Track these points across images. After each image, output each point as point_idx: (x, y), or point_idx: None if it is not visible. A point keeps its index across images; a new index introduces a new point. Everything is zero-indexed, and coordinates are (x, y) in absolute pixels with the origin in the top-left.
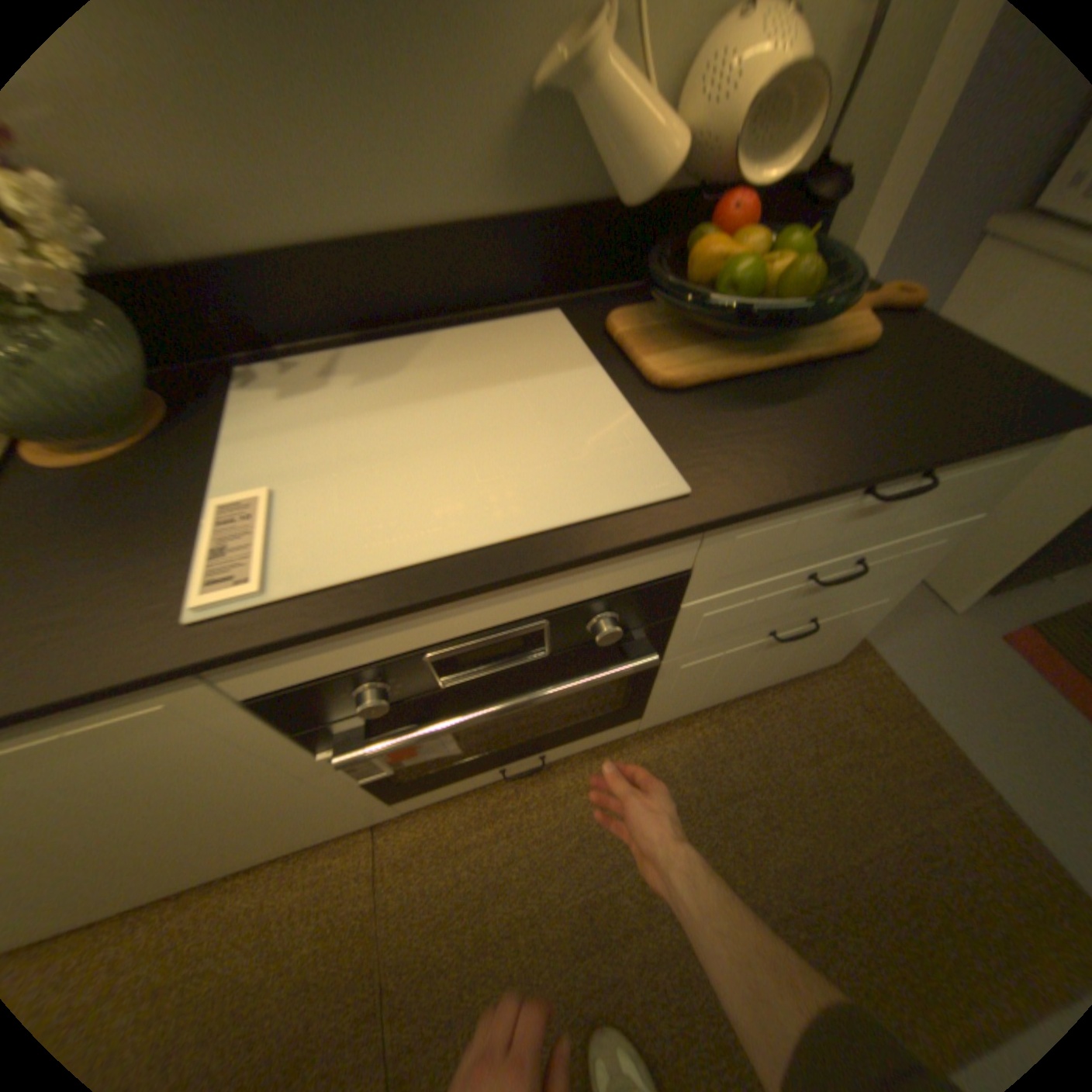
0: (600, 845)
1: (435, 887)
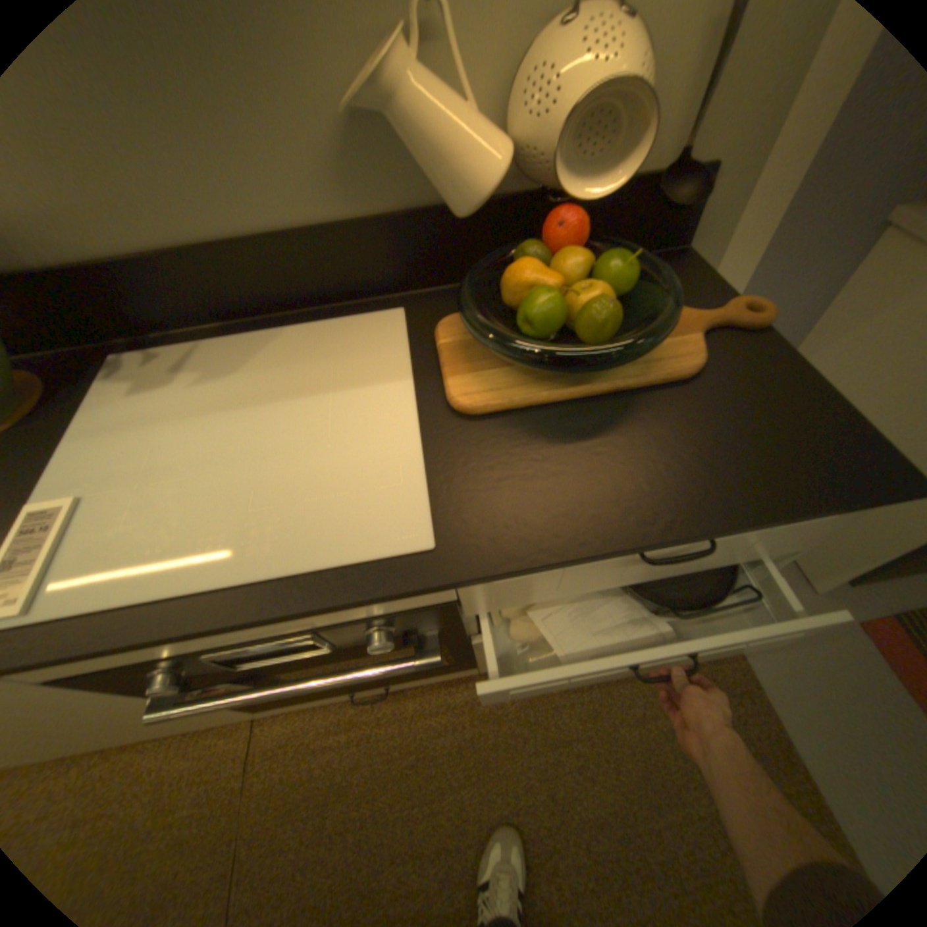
0: (432, 767)
1: (292, 779)
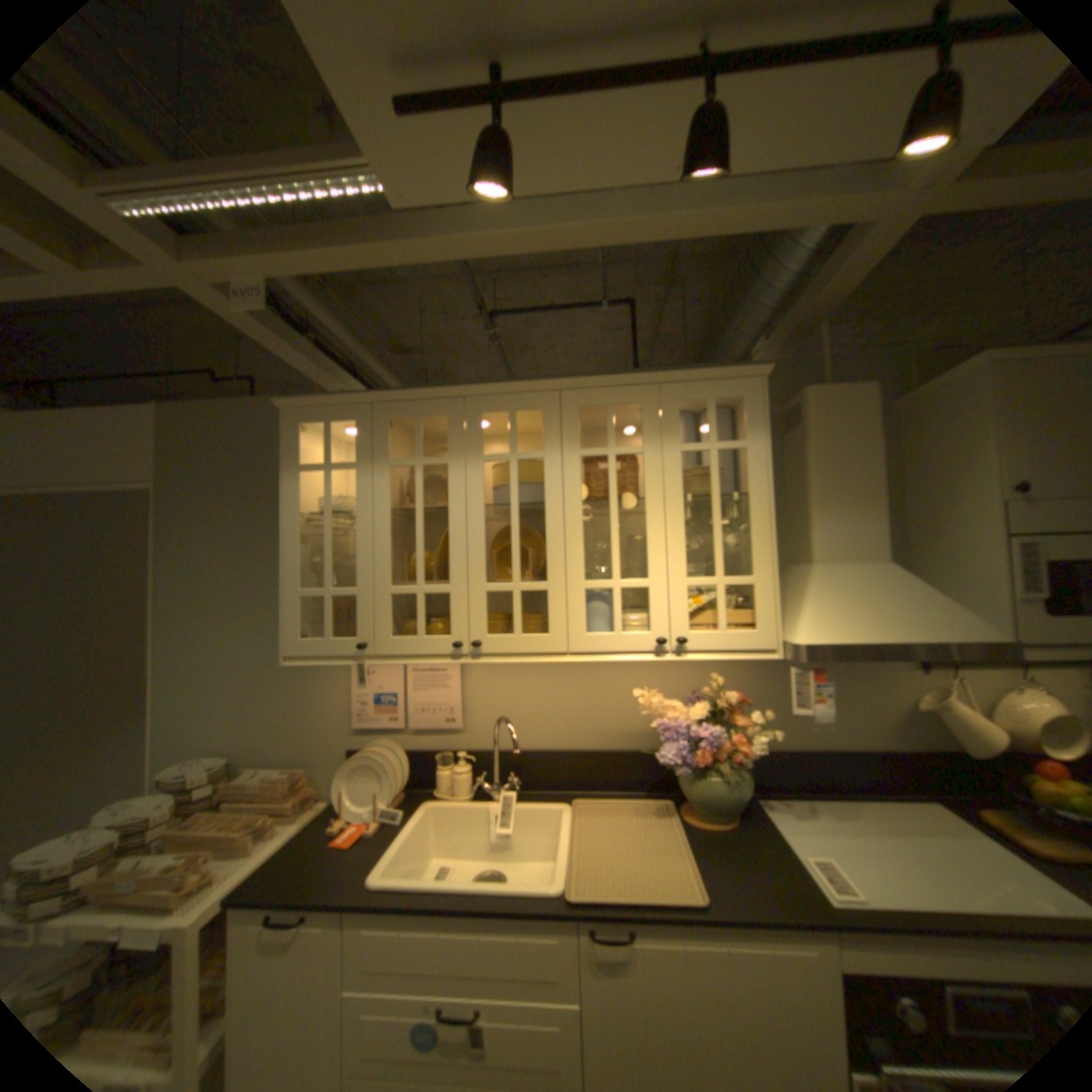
0: None
1: None
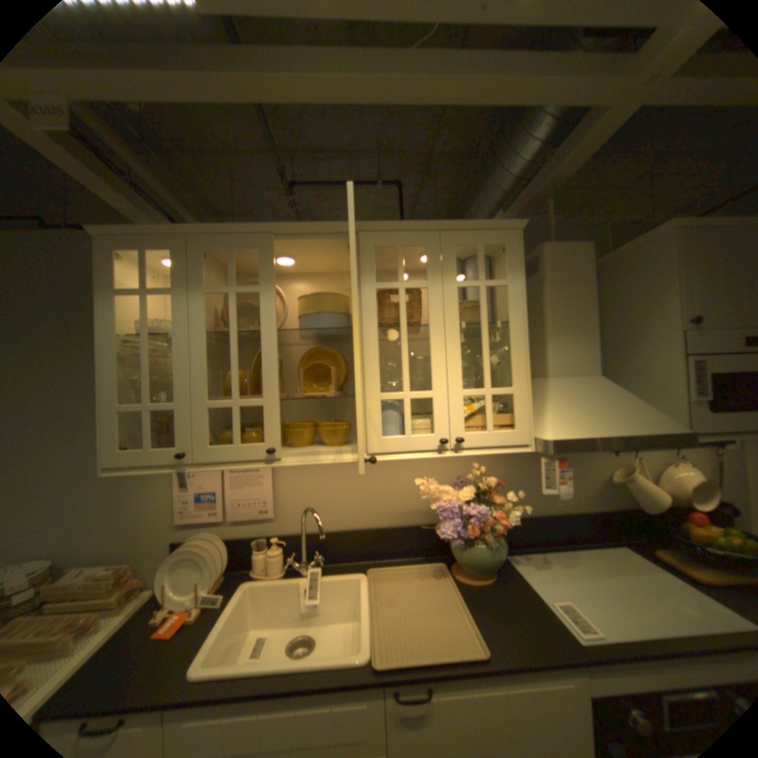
0: None
1: None
